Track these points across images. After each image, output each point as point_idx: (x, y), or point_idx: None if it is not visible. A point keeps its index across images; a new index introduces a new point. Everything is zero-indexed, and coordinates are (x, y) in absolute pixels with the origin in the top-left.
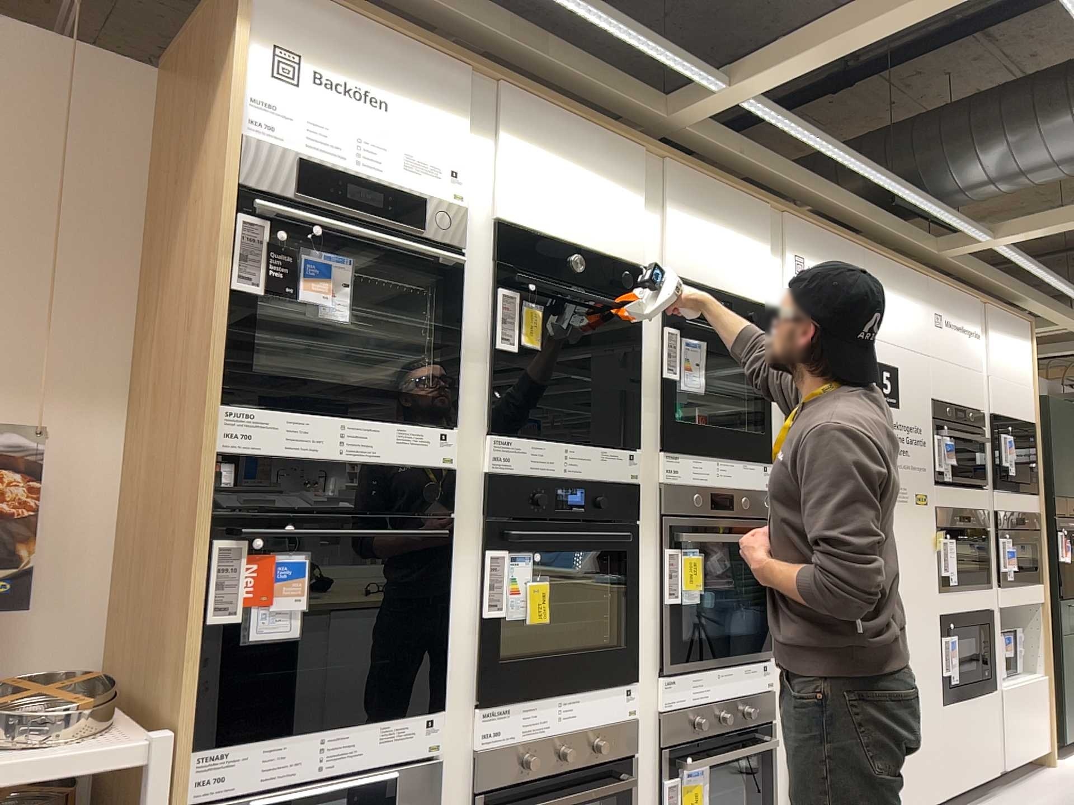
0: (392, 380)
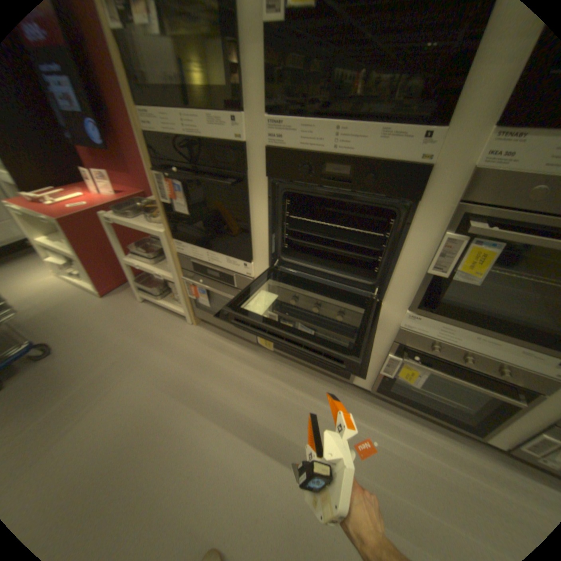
0: (210, 74)
